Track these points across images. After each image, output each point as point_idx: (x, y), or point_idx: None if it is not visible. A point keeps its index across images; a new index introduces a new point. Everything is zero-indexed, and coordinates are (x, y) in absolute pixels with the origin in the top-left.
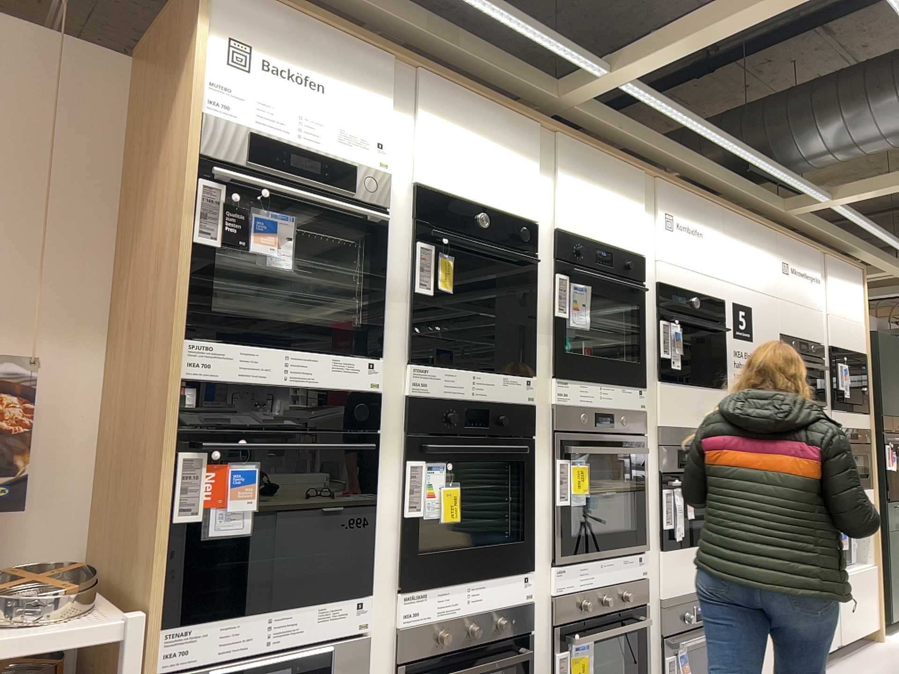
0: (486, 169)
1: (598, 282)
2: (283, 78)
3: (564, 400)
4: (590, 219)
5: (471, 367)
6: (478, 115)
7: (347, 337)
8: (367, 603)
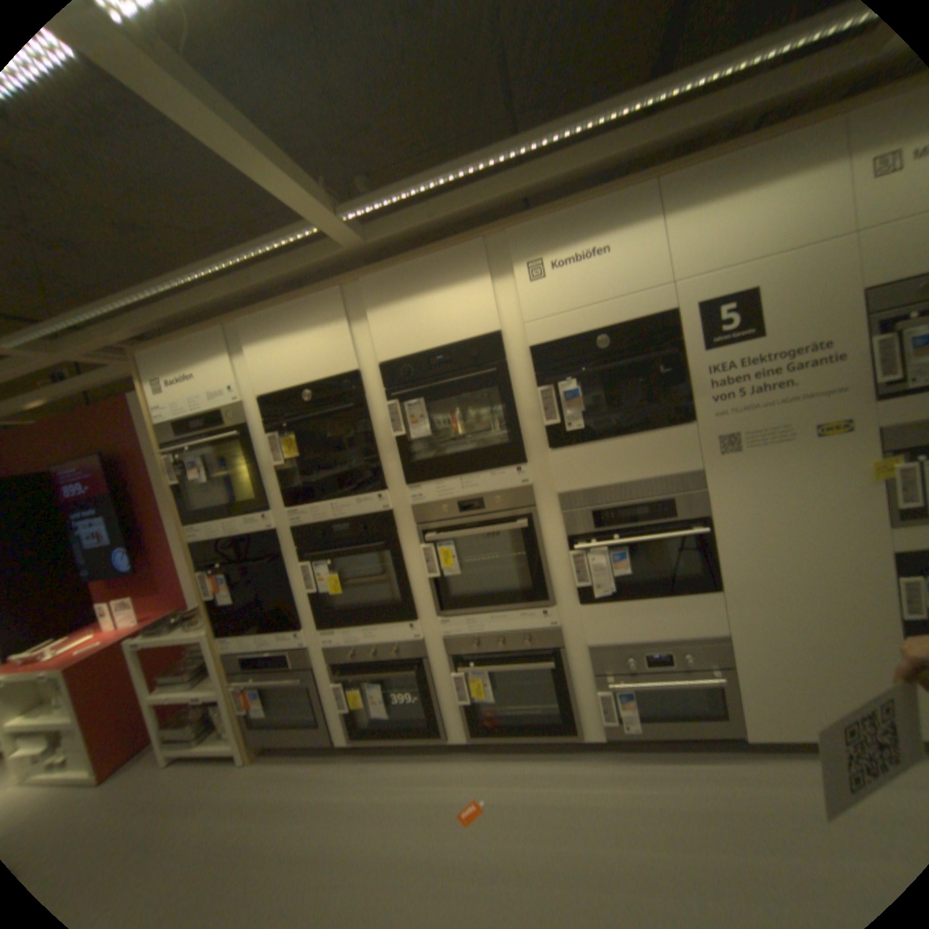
0: (299, 350)
1: (432, 388)
2: (166, 381)
3: (425, 501)
4: (420, 326)
5: (329, 499)
6: (280, 312)
7: (243, 506)
8: (298, 641)
